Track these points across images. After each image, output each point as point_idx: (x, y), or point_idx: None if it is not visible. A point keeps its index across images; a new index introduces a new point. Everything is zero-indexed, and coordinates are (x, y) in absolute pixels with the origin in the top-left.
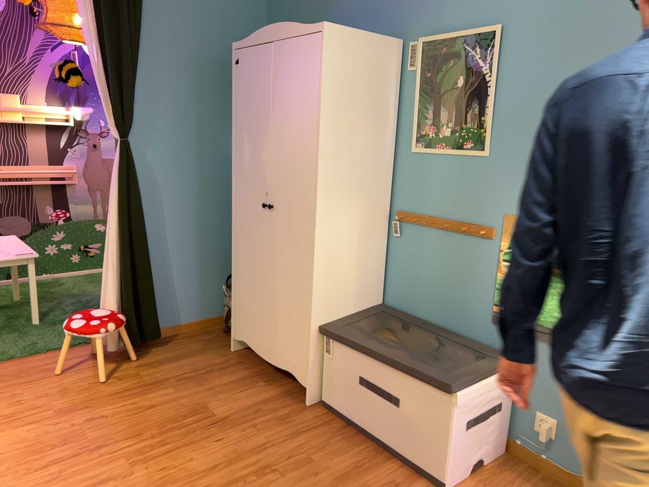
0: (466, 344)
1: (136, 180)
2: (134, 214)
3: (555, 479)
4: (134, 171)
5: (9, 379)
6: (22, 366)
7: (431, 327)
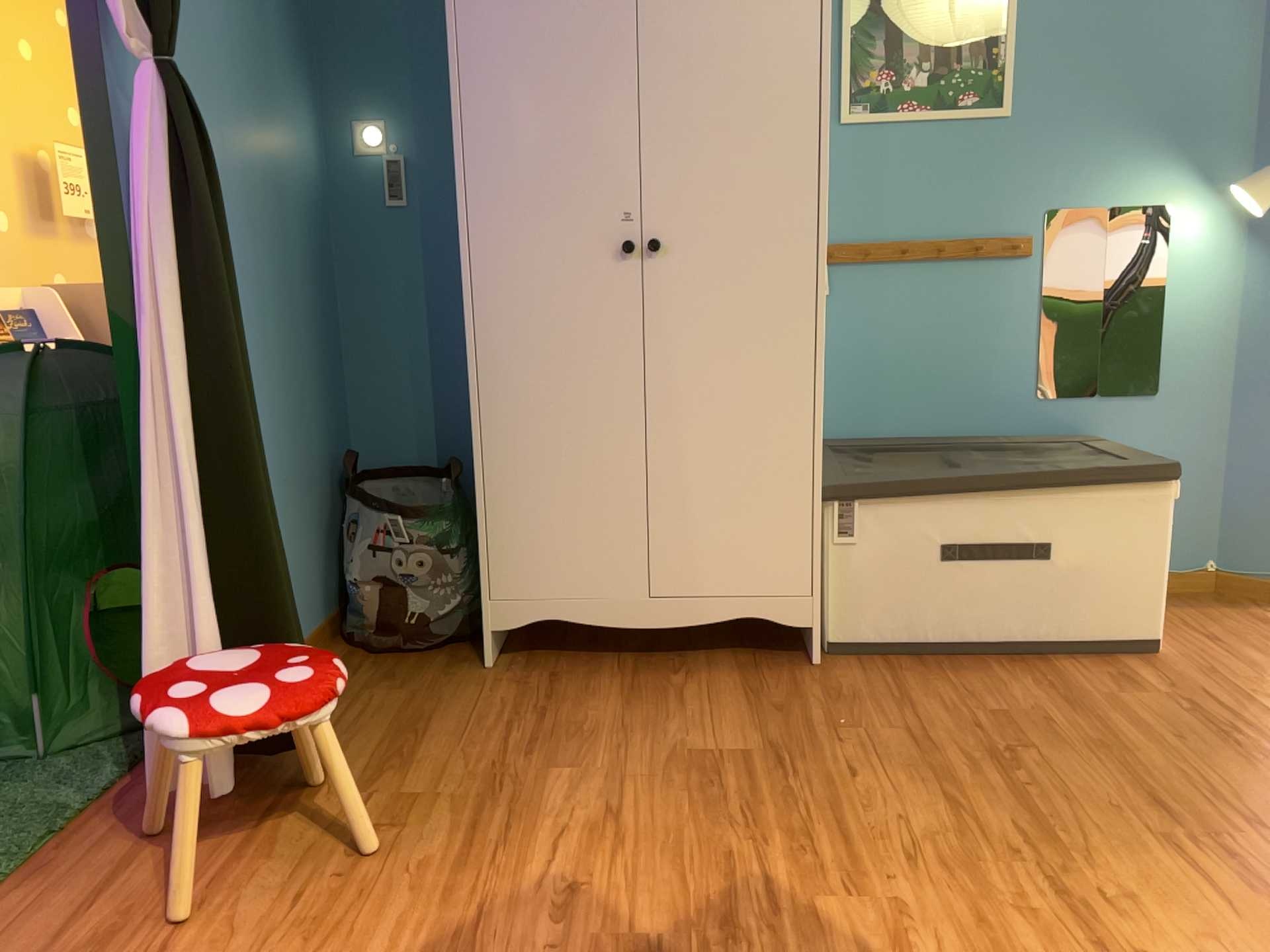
0: (1012, 444)
1: (216, 202)
2: (233, 315)
3: (1171, 592)
4: (213, 172)
5: None
6: None
7: (932, 442)
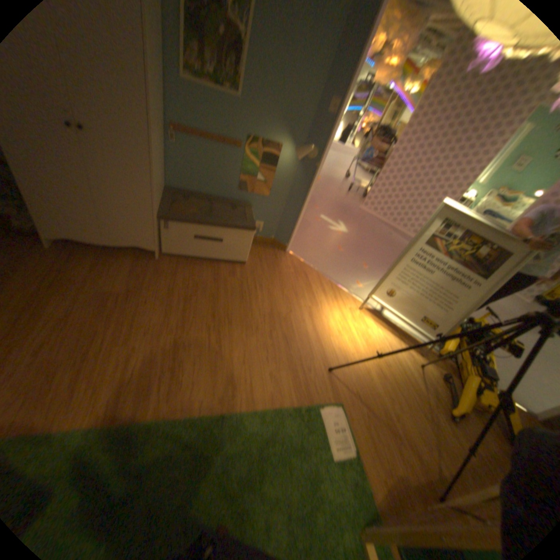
0: (226, 203)
1: None
2: None
3: (260, 243)
4: None
5: None
6: None
7: (204, 198)
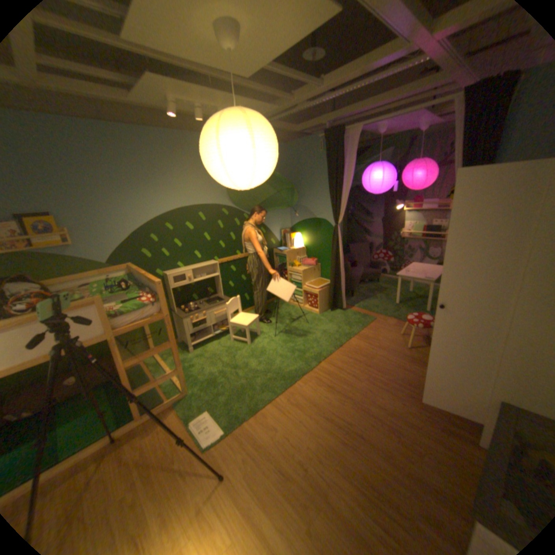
0: None
1: None
2: None
3: None
4: None
5: (387, 326)
6: (398, 324)
7: None
